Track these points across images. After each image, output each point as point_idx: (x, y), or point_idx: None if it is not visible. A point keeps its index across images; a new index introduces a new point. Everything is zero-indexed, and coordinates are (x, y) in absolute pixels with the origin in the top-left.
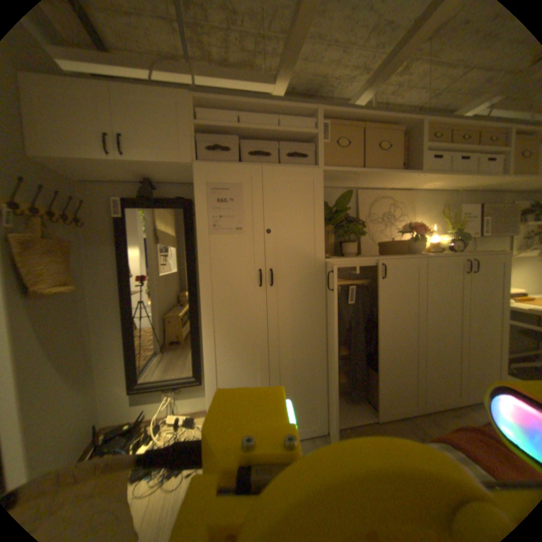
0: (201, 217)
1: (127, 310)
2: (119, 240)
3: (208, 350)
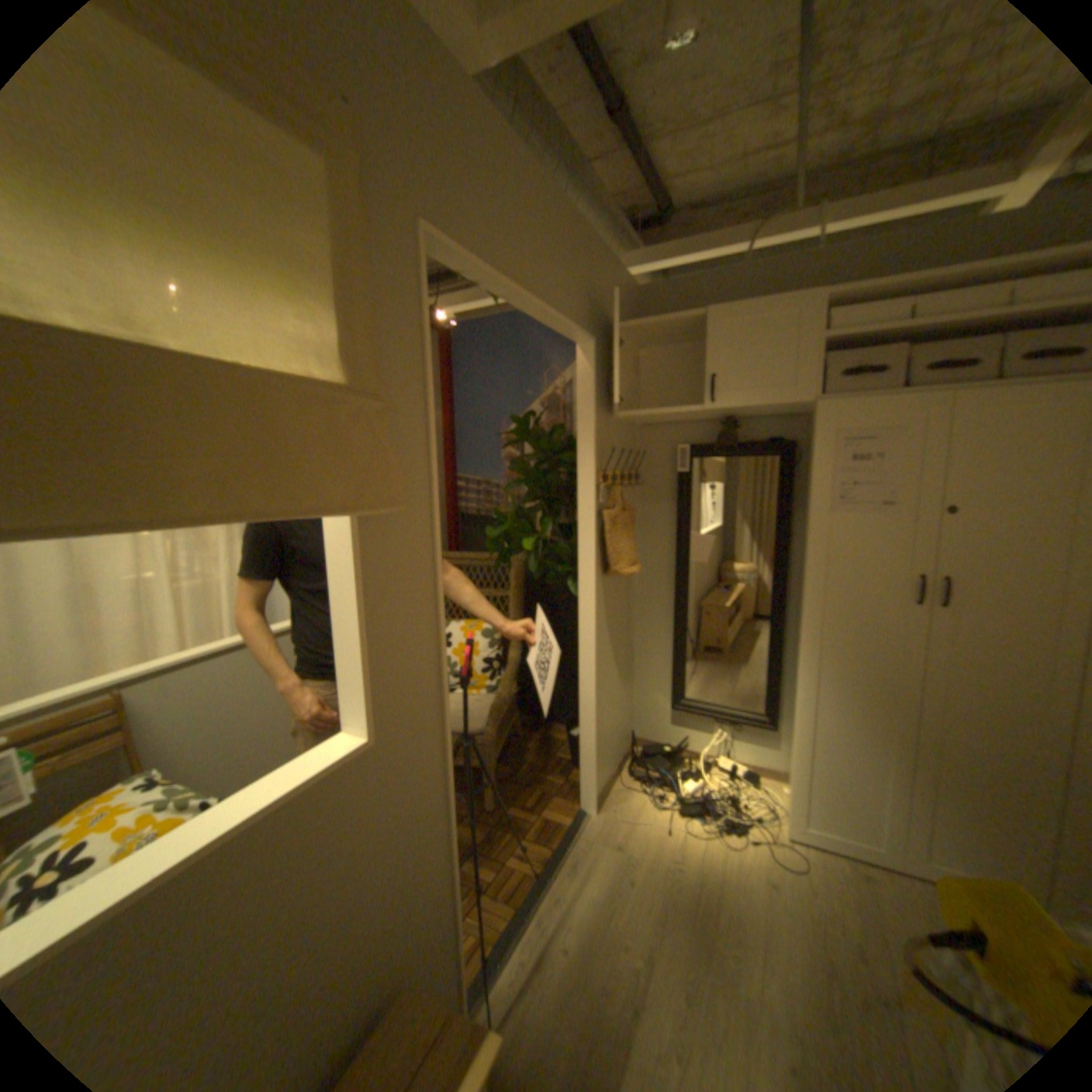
0: (818, 489)
1: (681, 603)
2: (680, 507)
3: (805, 690)
